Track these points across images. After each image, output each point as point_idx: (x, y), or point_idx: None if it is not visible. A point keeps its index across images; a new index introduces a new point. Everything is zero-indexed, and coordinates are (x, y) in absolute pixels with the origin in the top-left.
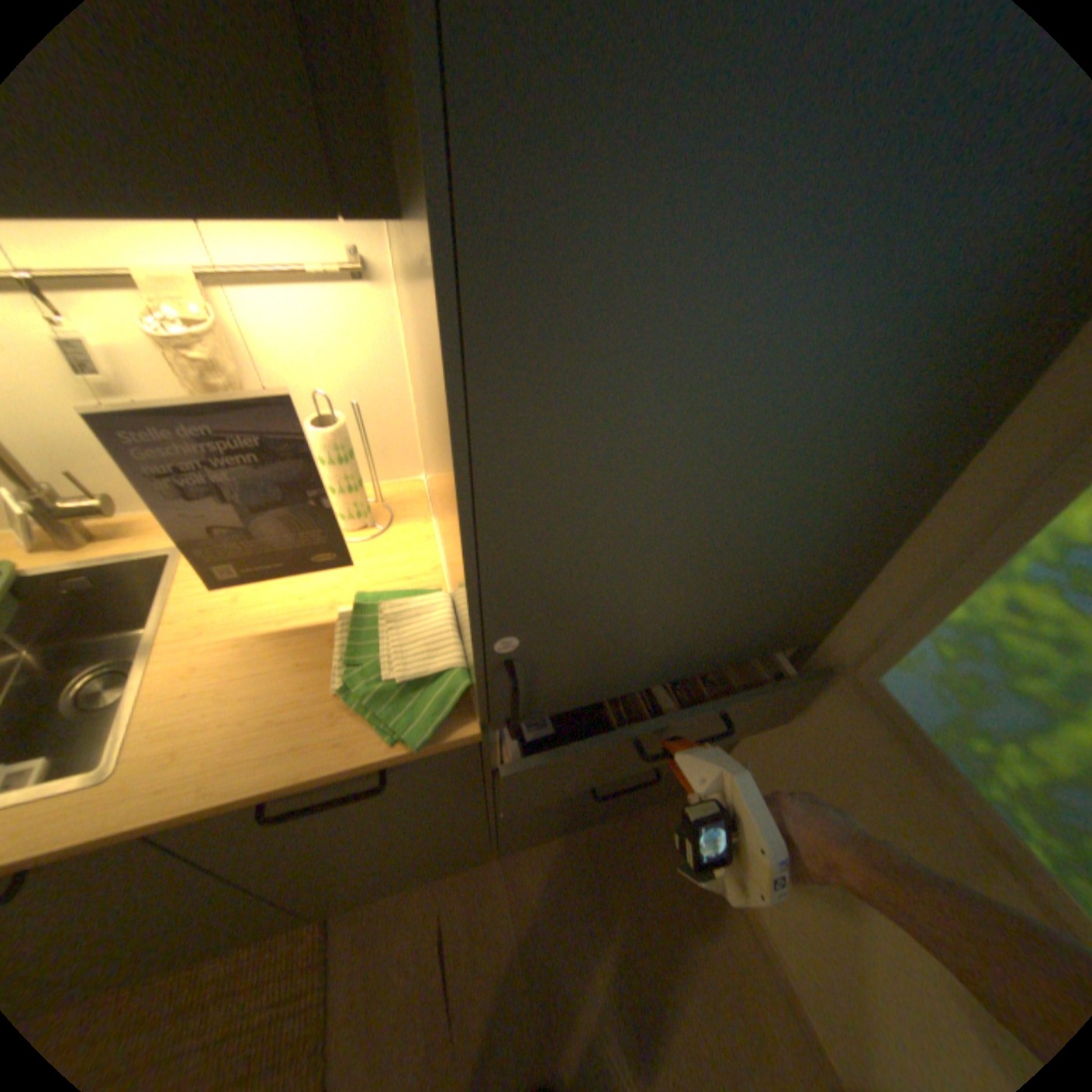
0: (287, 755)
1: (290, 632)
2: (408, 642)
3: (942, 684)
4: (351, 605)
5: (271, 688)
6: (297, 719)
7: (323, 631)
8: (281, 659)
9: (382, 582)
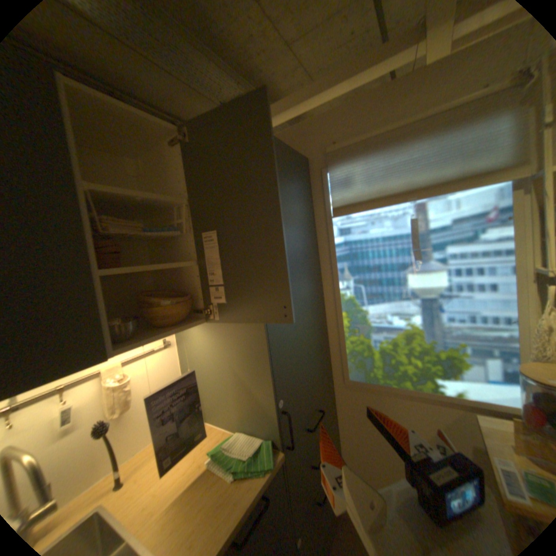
0: (233, 507)
1: (191, 484)
2: (240, 449)
3: (357, 369)
4: (205, 461)
5: (204, 500)
6: (225, 498)
7: (203, 474)
8: (197, 492)
9: (209, 447)
